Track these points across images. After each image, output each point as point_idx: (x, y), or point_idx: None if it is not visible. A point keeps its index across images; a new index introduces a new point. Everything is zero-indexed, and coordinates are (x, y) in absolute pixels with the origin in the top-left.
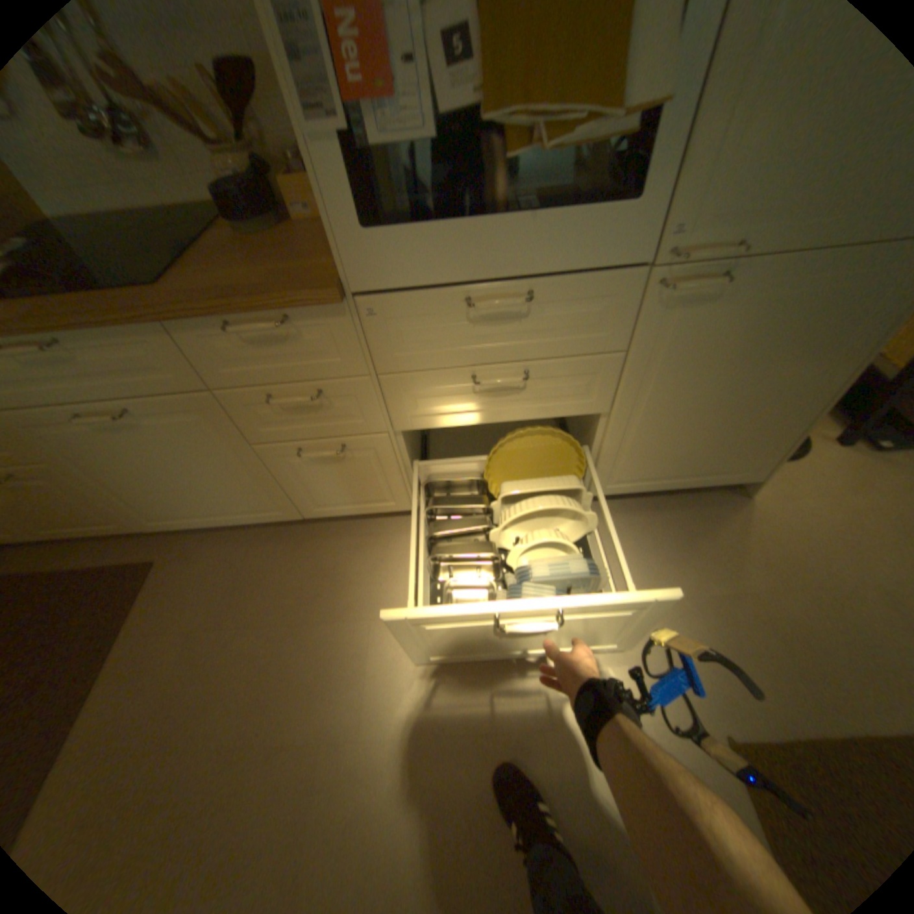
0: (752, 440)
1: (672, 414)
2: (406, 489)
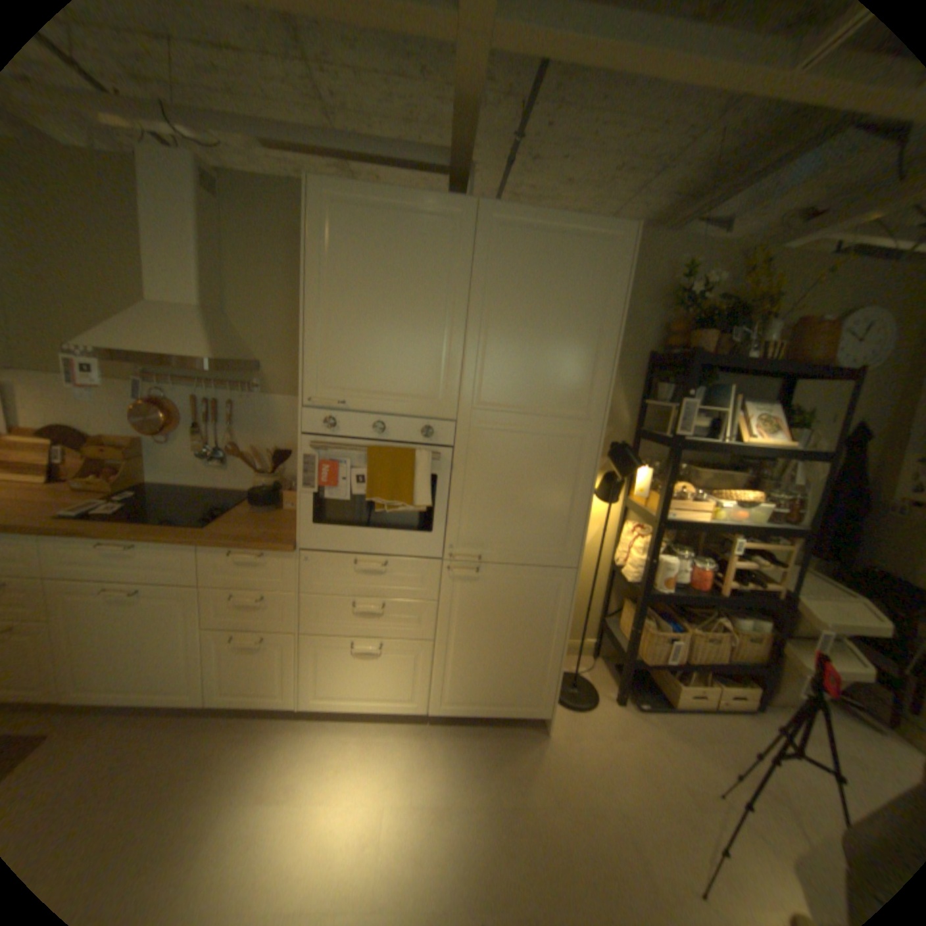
0: (528, 678)
1: (471, 648)
2: (293, 687)
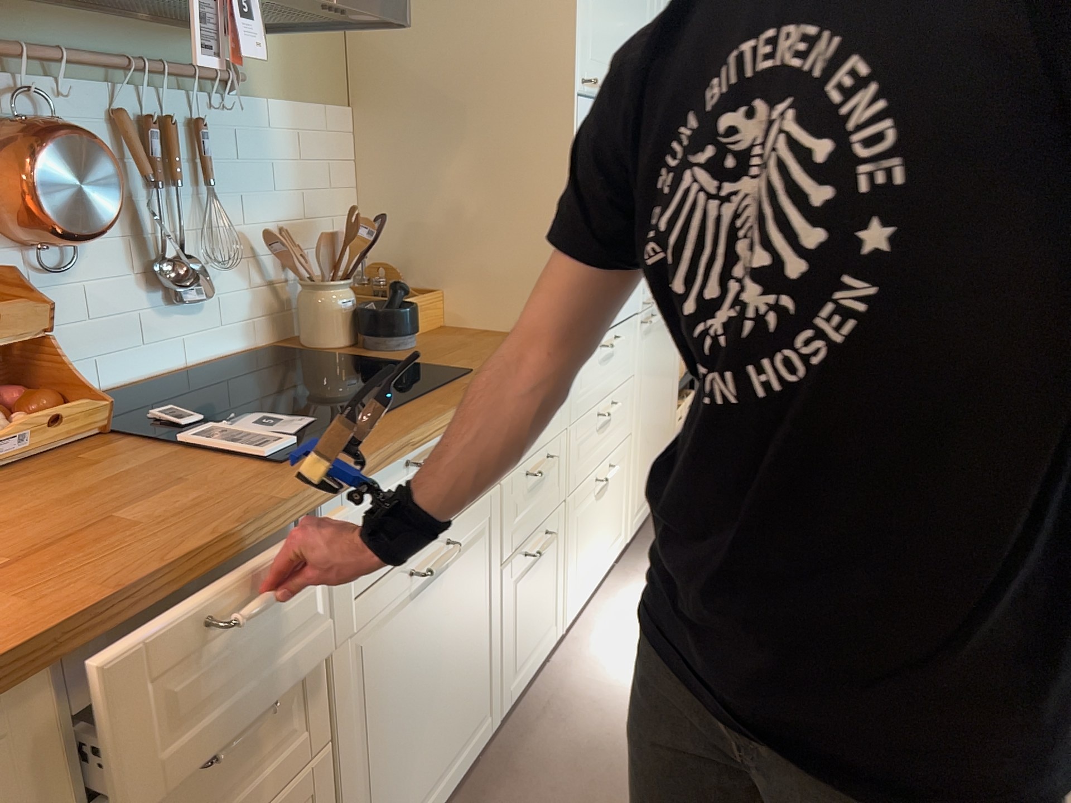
0: (666, 438)
1: (648, 424)
2: (562, 593)
